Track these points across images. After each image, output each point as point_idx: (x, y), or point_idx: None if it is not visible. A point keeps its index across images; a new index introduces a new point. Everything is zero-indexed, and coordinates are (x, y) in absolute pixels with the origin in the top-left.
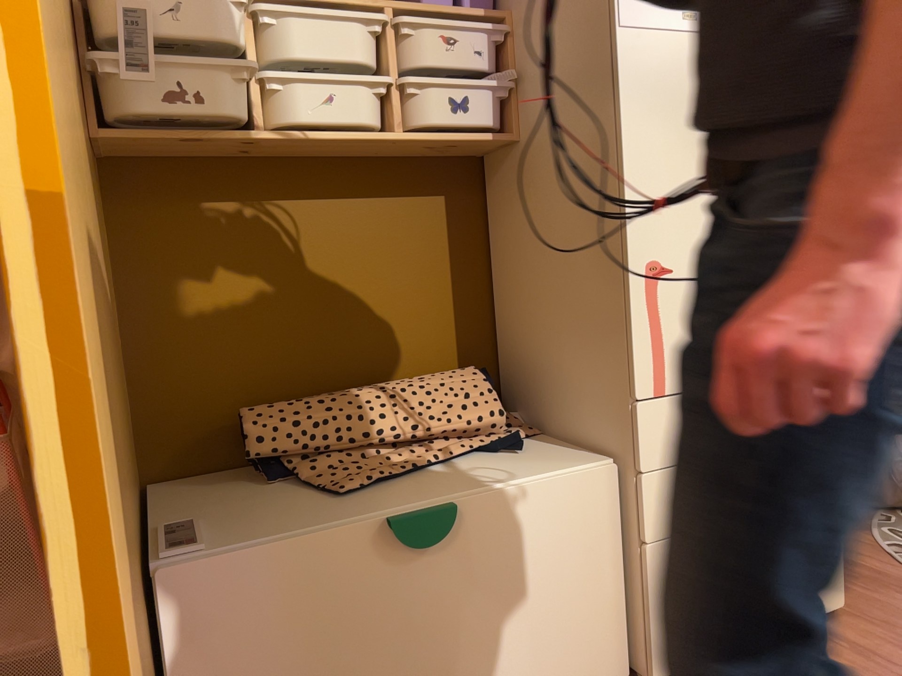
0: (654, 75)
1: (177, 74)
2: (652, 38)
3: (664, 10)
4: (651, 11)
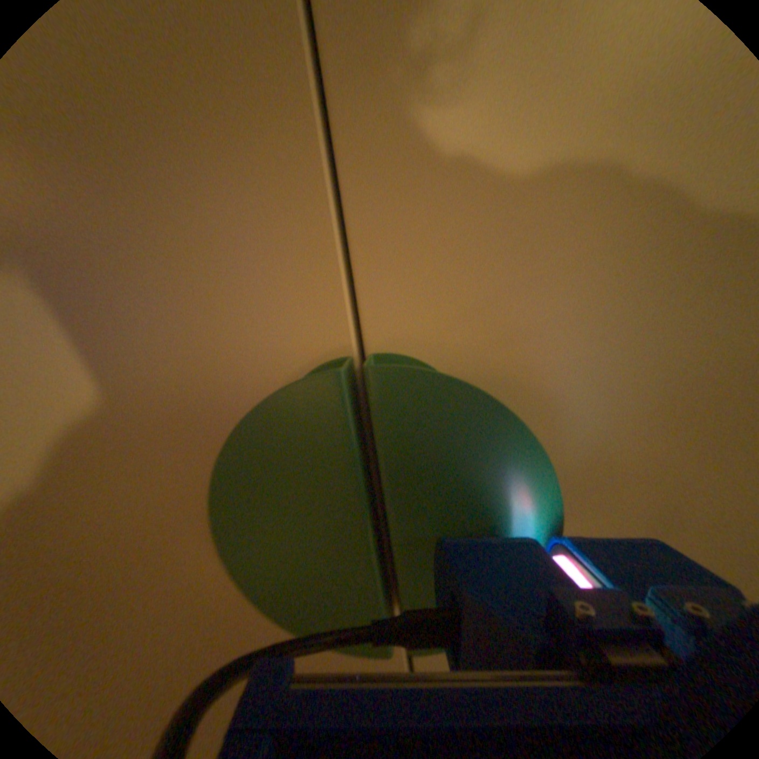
0: None
1: None
2: None
3: None
4: None
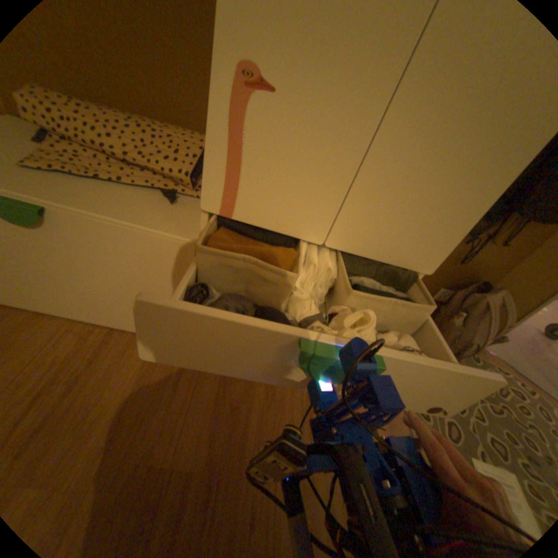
0: None
1: None
2: None
3: None
4: None
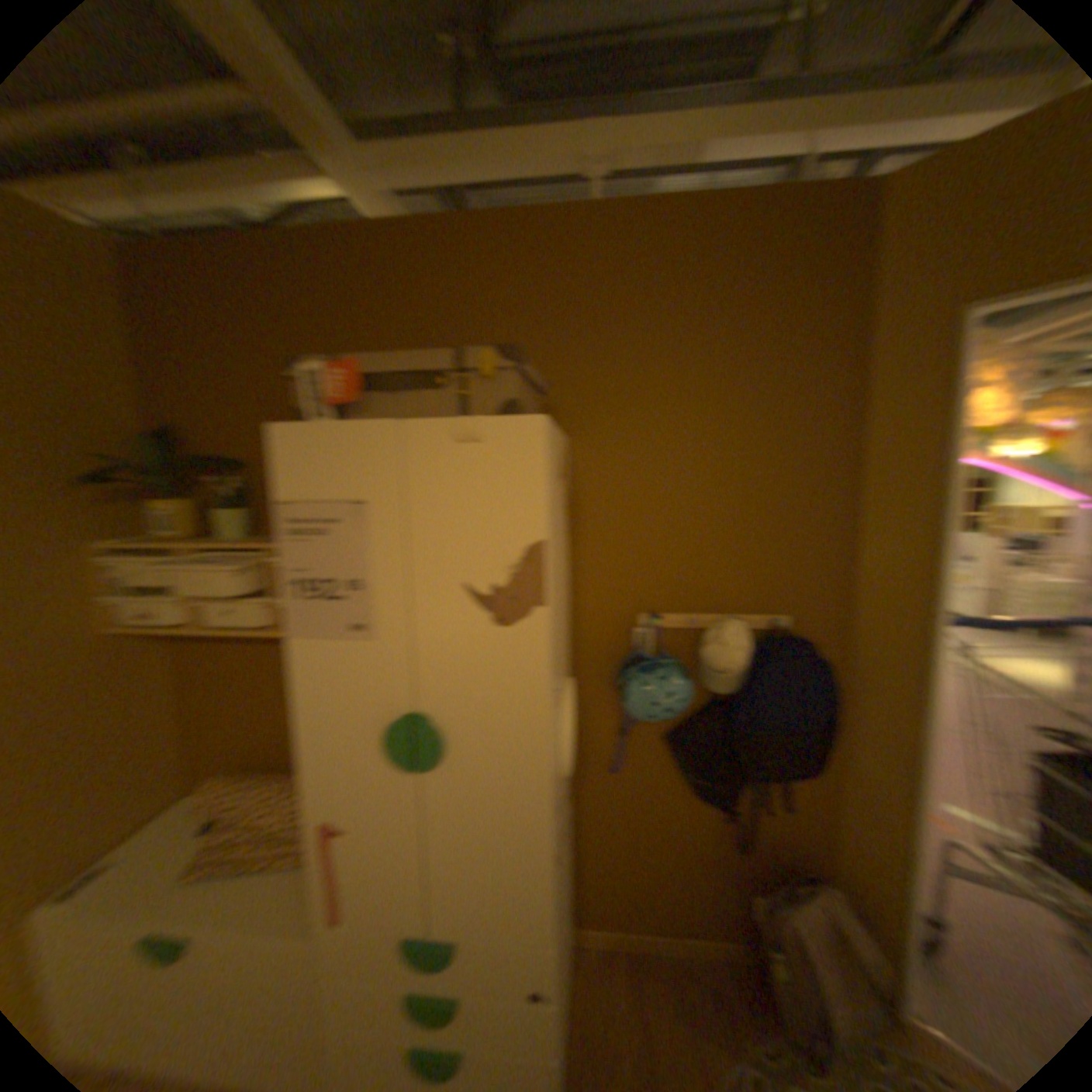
0: (317, 679)
1: (135, 601)
2: (314, 649)
3: (325, 625)
4: (312, 626)
